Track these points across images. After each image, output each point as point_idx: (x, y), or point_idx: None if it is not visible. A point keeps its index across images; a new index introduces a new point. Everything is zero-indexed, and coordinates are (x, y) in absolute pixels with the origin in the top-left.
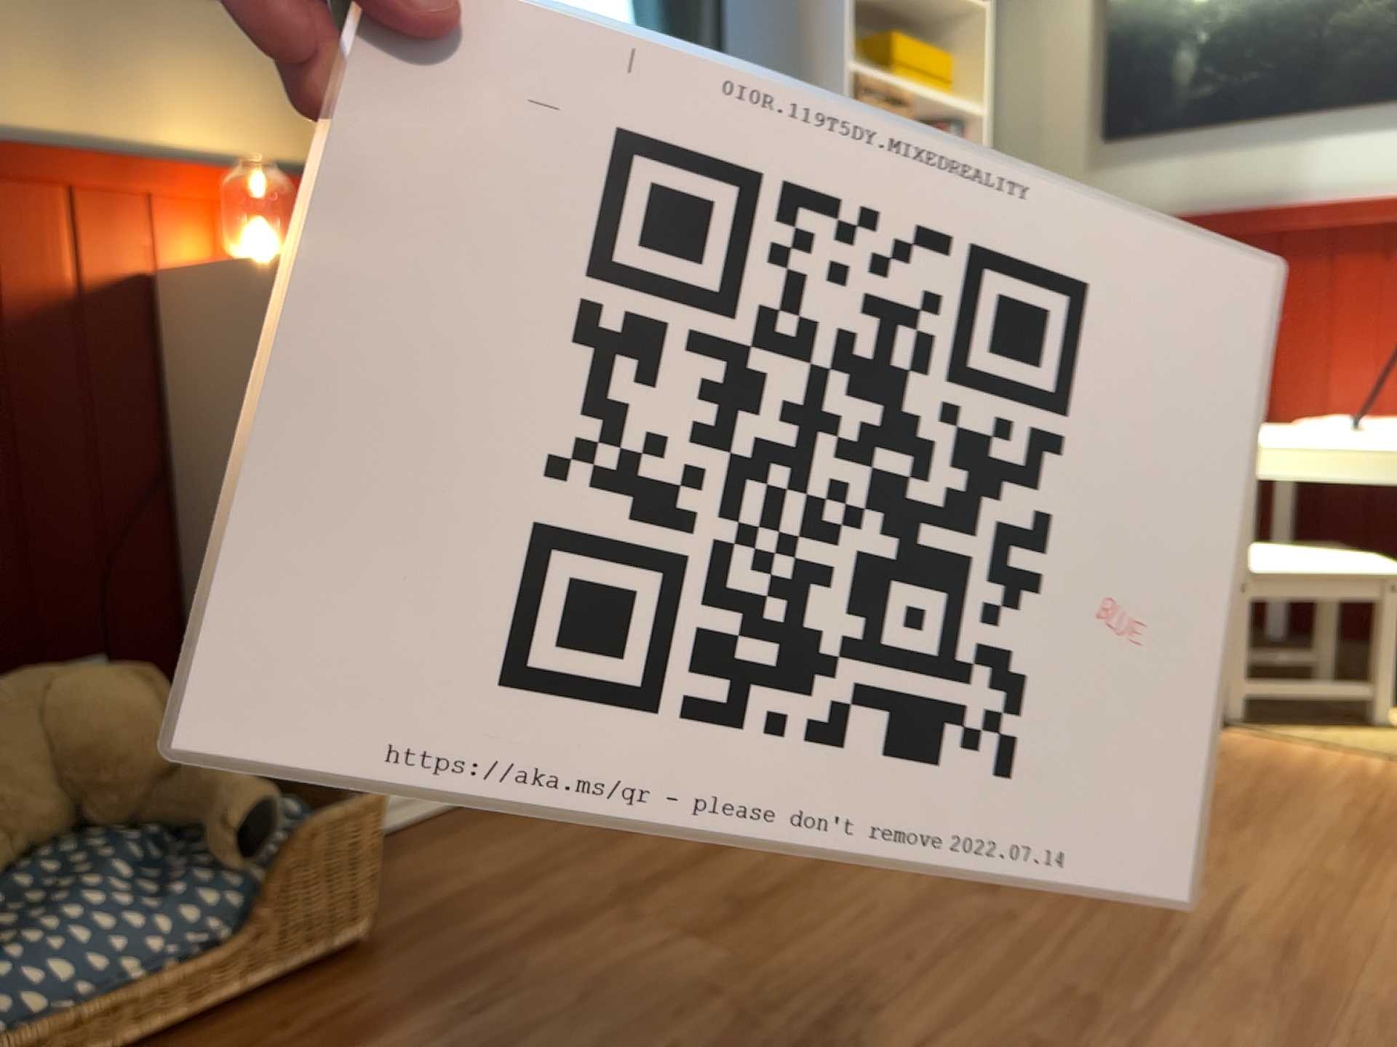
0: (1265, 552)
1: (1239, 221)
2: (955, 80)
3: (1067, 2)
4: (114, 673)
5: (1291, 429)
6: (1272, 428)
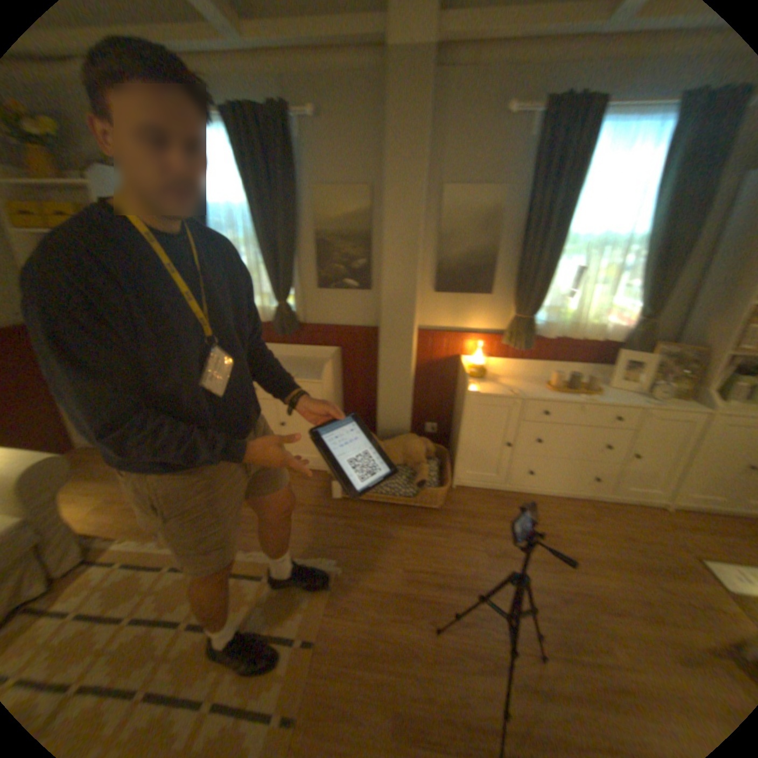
0: None
1: None
2: None
3: None
4: (420, 441)
5: None
6: None
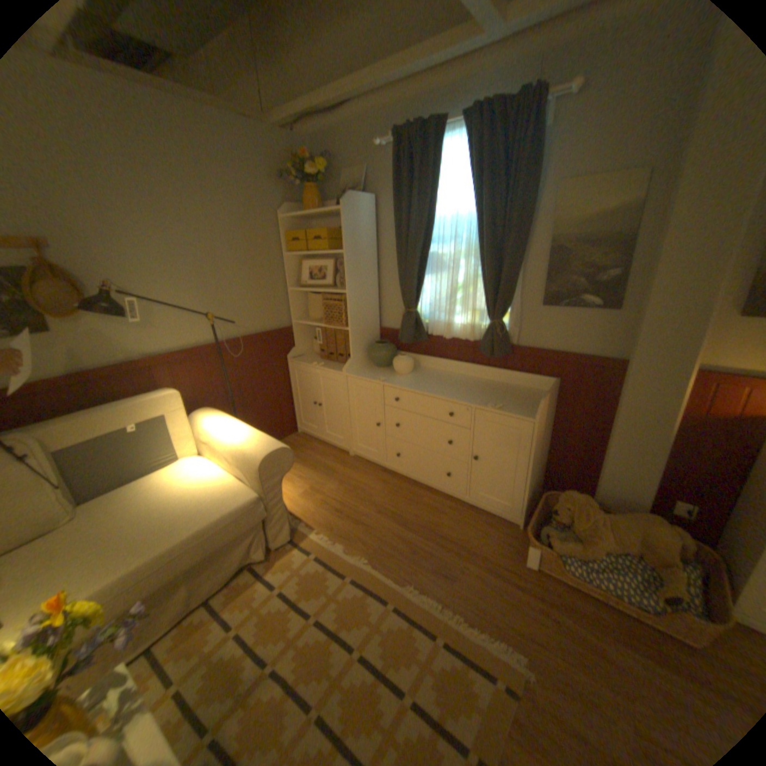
0: None
1: None
2: None
3: None
4: (674, 532)
5: None
6: None
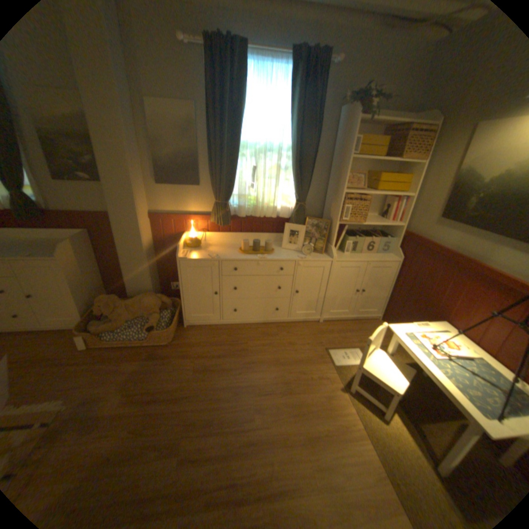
0: (385, 363)
1: (465, 262)
2: (411, 183)
3: (450, 167)
4: (155, 297)
5: (449, 331)
6: (448, 326)
